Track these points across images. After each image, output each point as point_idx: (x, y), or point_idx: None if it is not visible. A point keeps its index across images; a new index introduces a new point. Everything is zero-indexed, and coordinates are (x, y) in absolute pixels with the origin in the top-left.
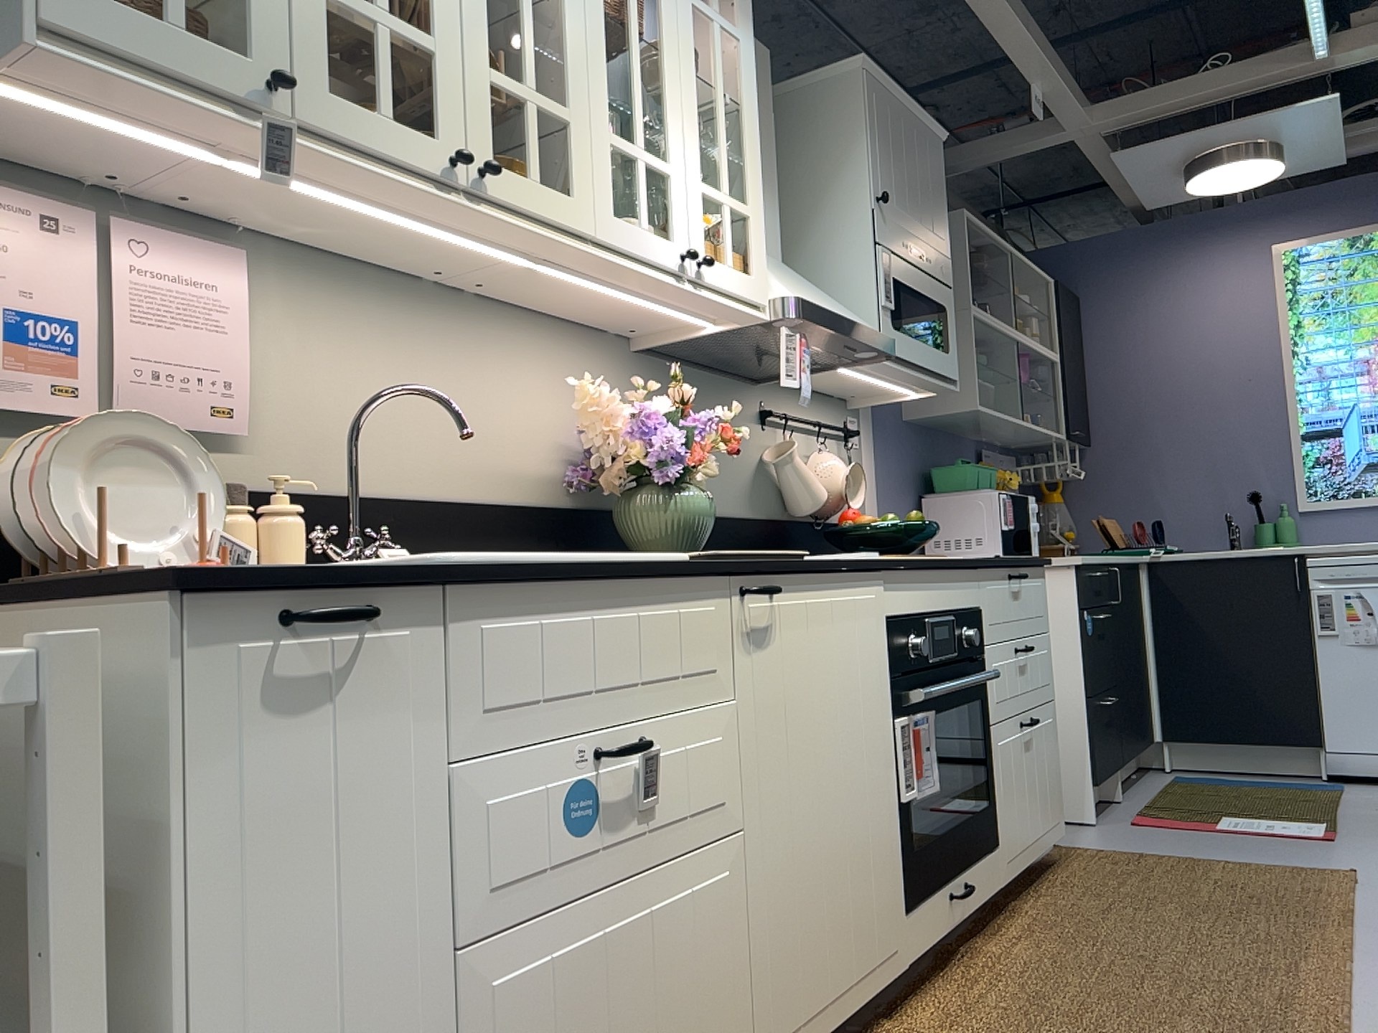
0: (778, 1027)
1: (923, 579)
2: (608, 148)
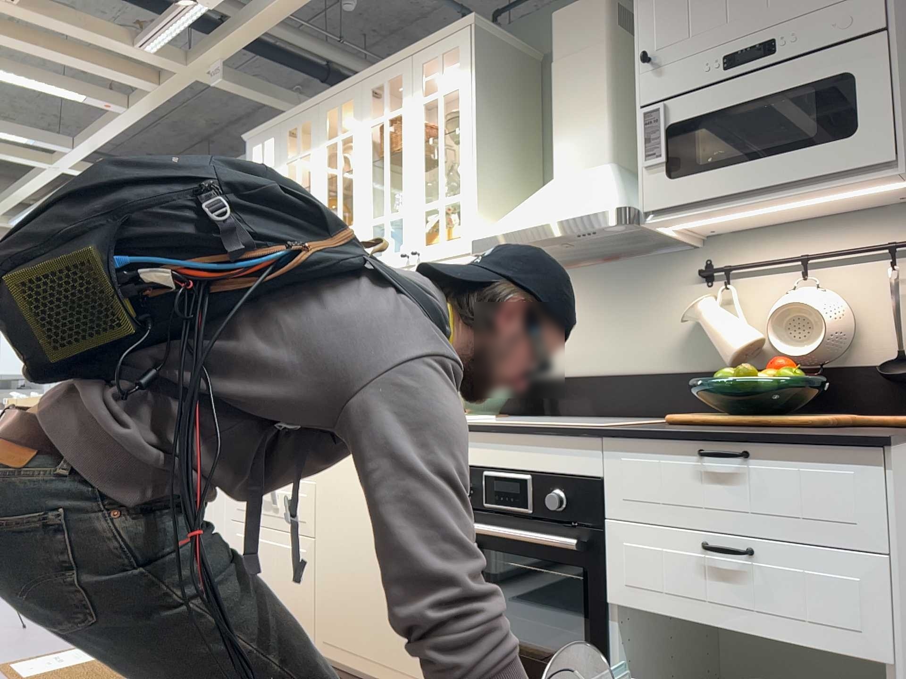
0: (325, 635)
1: (483, 441)
2: (368, 228)
